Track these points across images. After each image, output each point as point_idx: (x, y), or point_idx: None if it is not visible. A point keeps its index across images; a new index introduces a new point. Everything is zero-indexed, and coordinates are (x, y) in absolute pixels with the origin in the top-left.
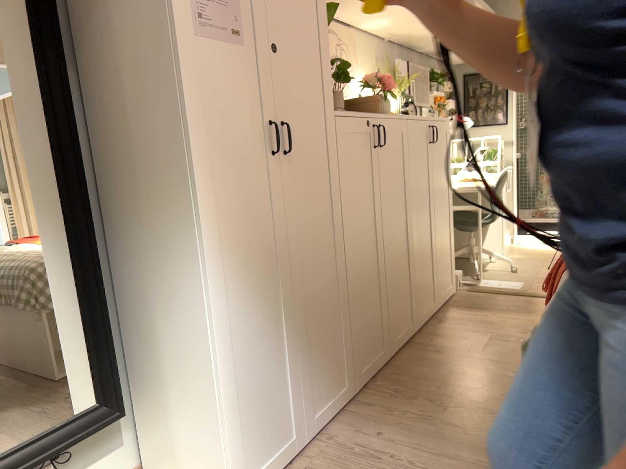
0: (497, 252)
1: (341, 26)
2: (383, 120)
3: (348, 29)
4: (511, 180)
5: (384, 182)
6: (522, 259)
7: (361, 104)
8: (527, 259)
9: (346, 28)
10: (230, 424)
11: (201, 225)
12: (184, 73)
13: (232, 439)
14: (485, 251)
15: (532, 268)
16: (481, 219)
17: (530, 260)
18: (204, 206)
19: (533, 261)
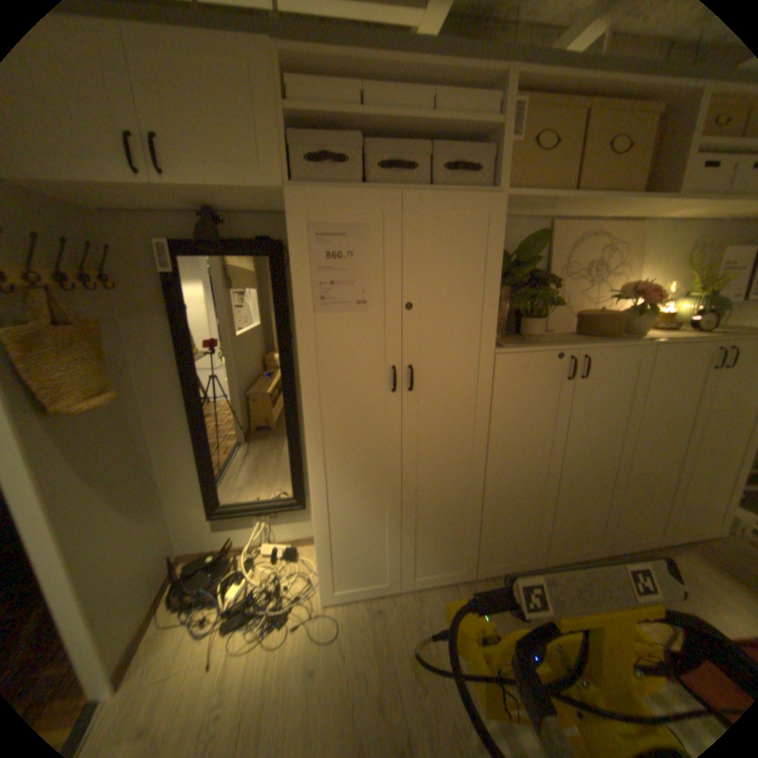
0: None
1: (627, 221)
2: (597, 351)
3: (639, 221)
4: None
5: (581, 415)
6: None
7: (592, 323)
8: None
9: (634, 222)
10: (322, 560)
11: (307, 441)
12: (299, 344)
13: (323, 568)
14: None
15: None
16: None
17: None
18: (312, 429)
19: None
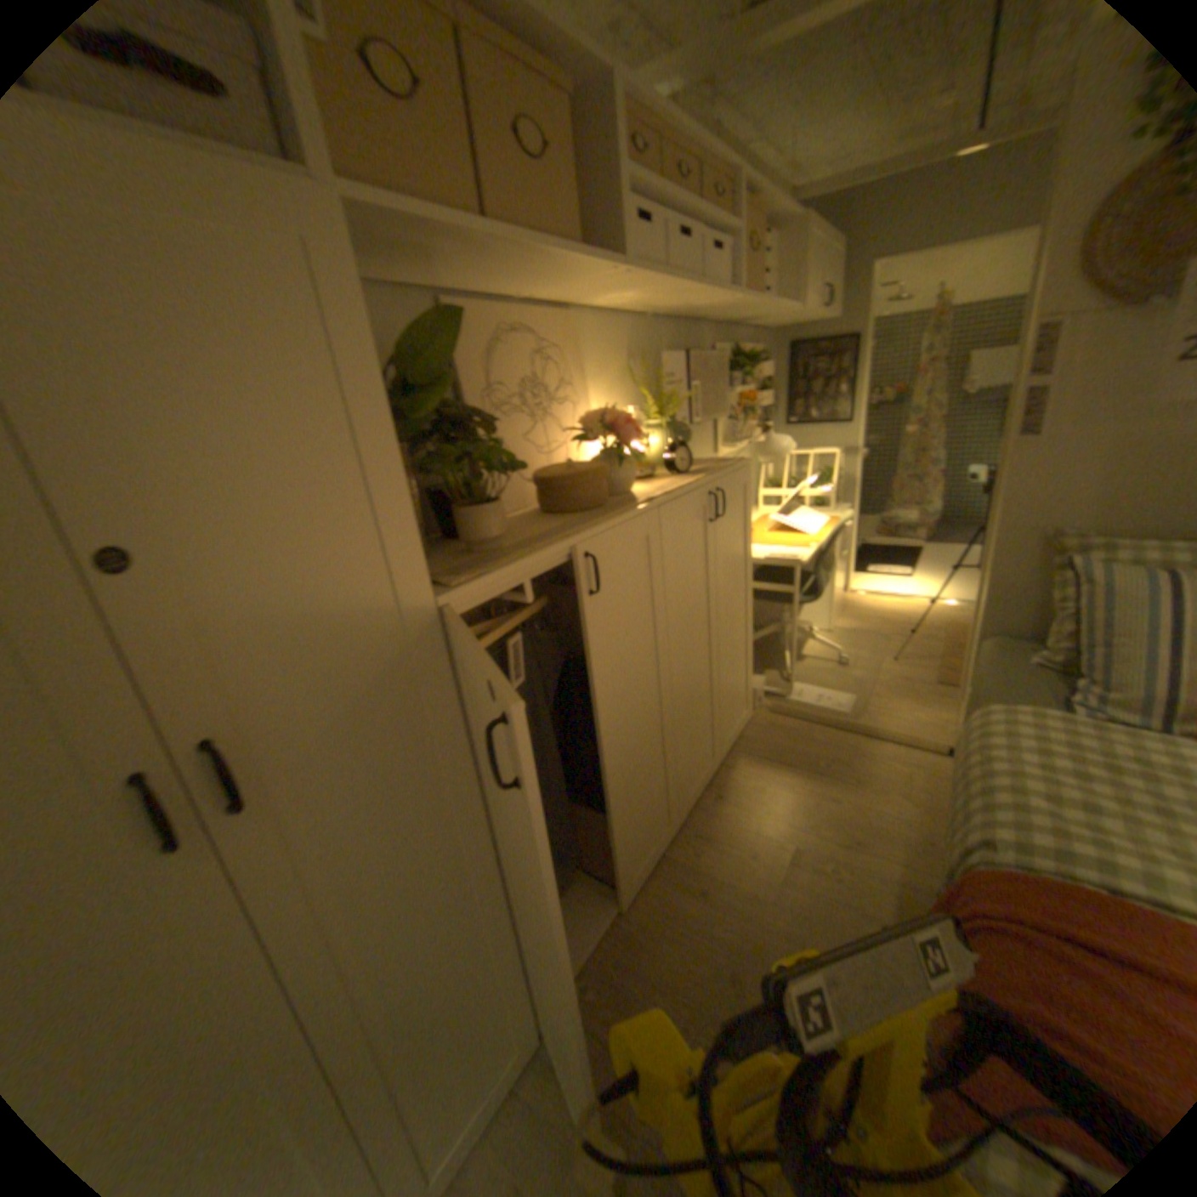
0: (824, 623)
1: (547, 306)
2: (596, 539)
3: (562, 308)
4: (854, 504)
5: (602, 653)
6: (859, 634)
7: (564, 489)
8: (867, 633)
9: (556, 309)
10: None
11: None
12: None
13: None
14: (805, 624)
15: (873, 657)
16: (801, 596)
17: (870, 637)
18: None
19: (874, 640)
